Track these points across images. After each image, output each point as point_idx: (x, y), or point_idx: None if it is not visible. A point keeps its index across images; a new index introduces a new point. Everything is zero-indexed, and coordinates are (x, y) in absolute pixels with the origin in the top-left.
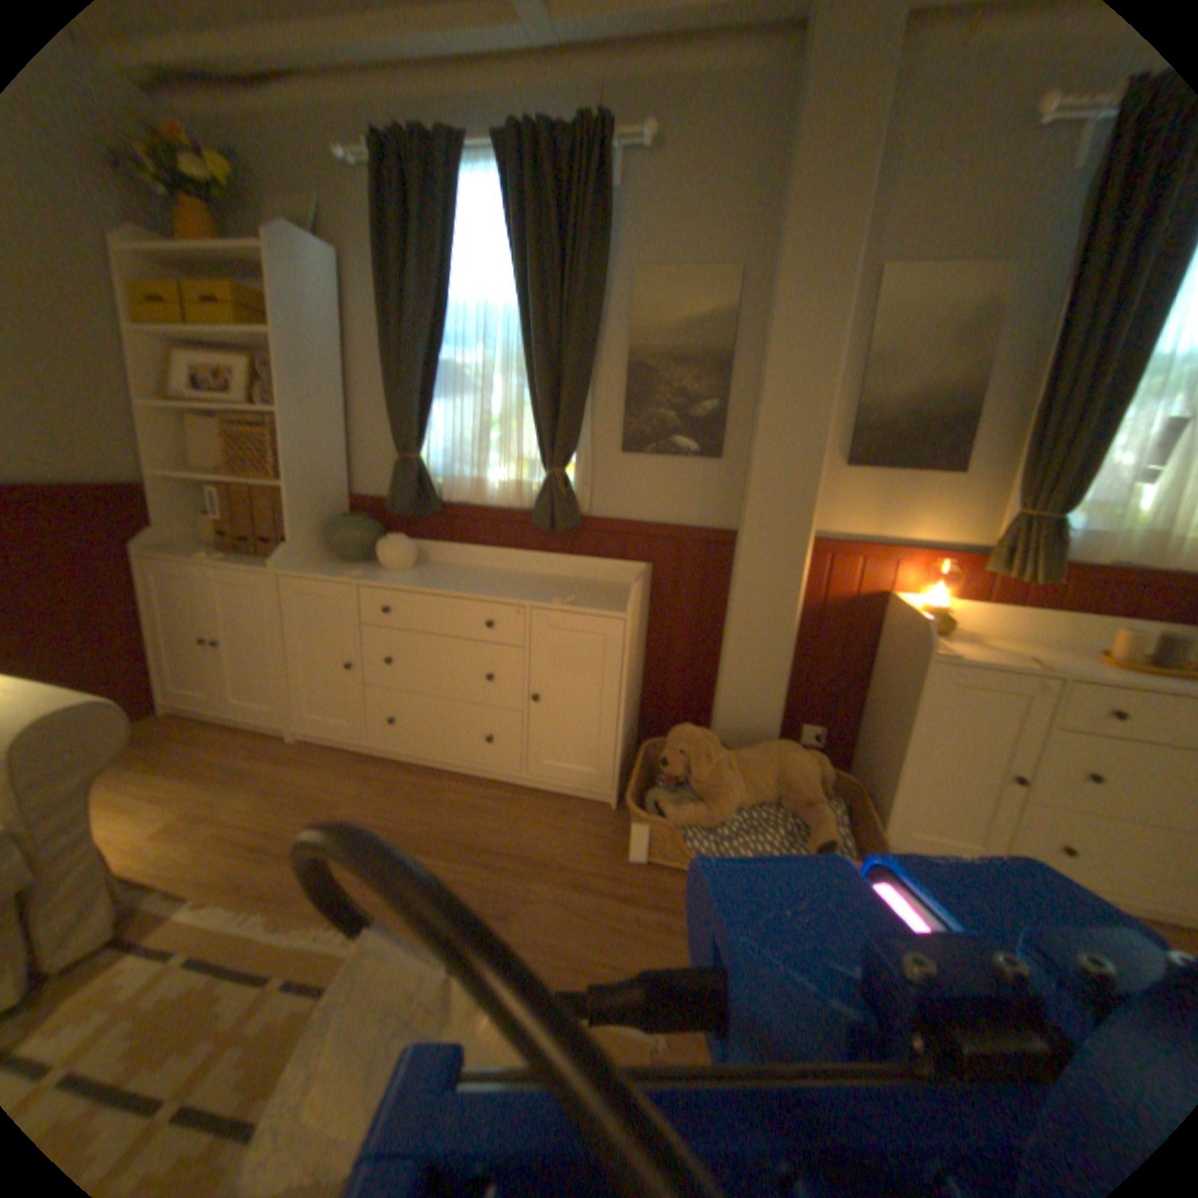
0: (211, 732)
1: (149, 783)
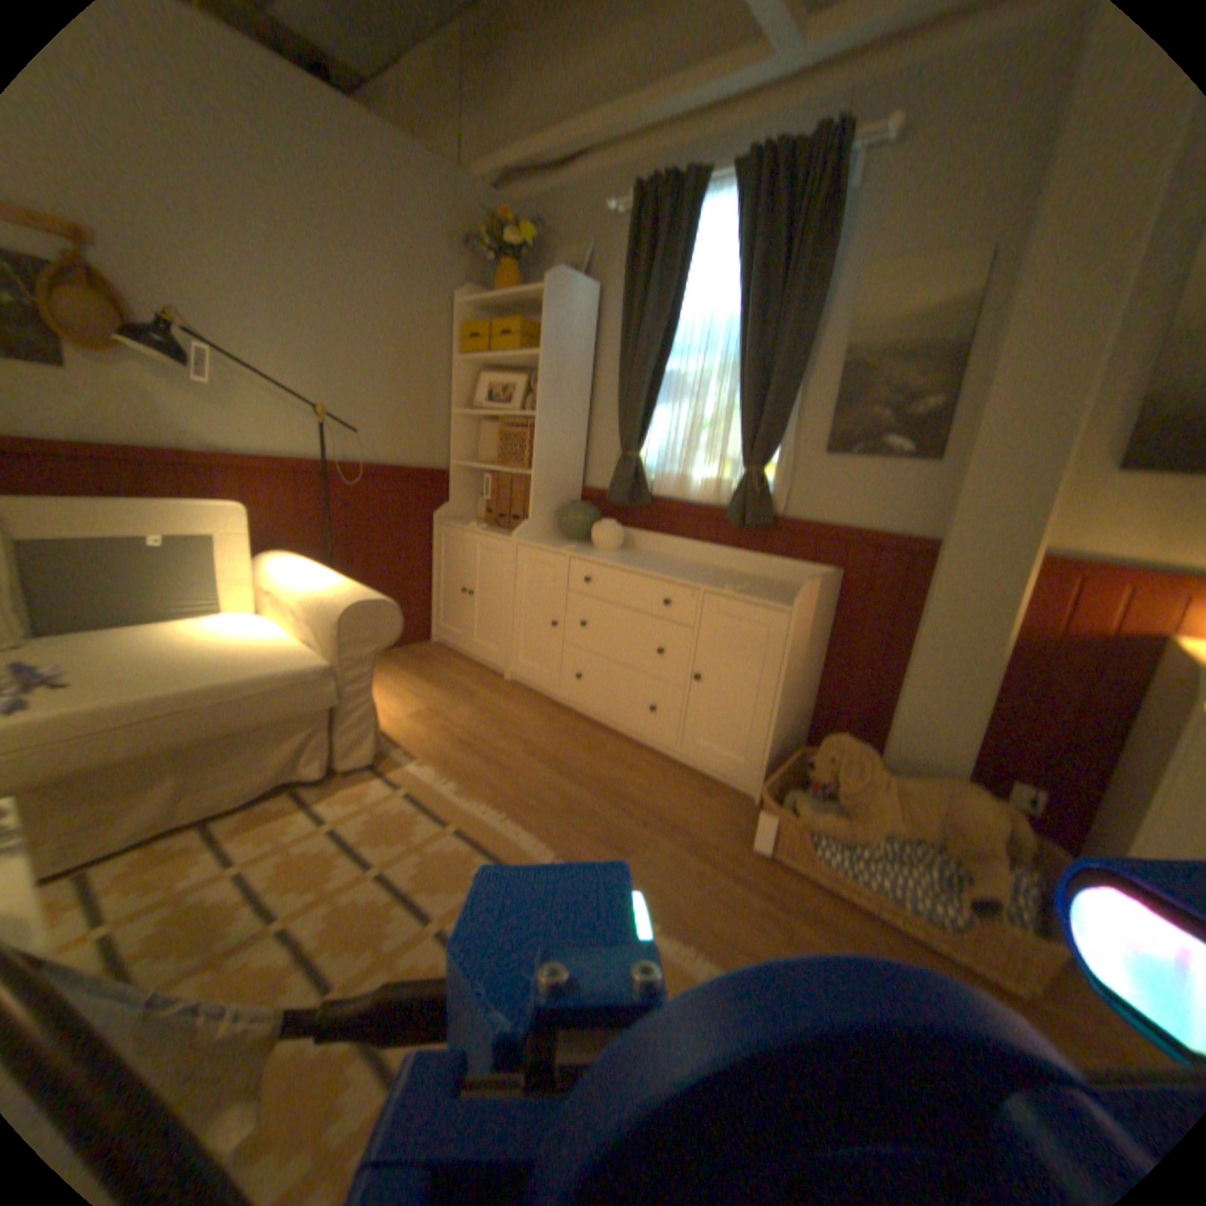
0: (460, 661)
1: (416, 683)
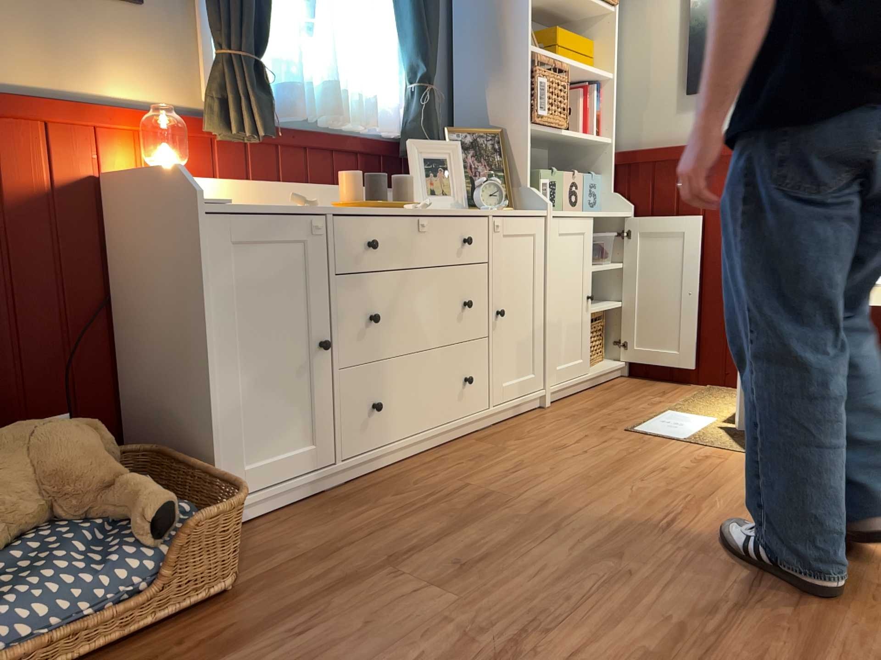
0: None
1: None
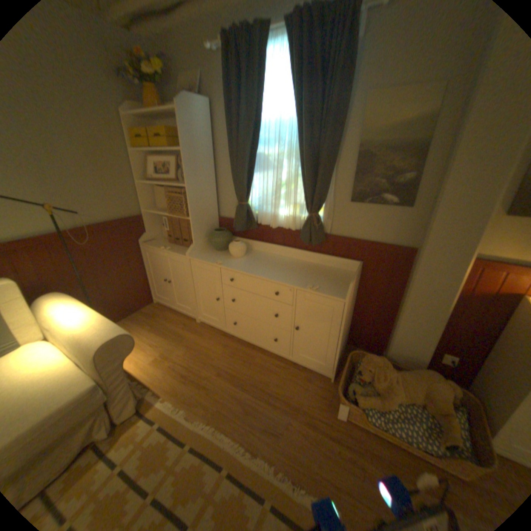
0: (171, 314)
1: (150, 337)
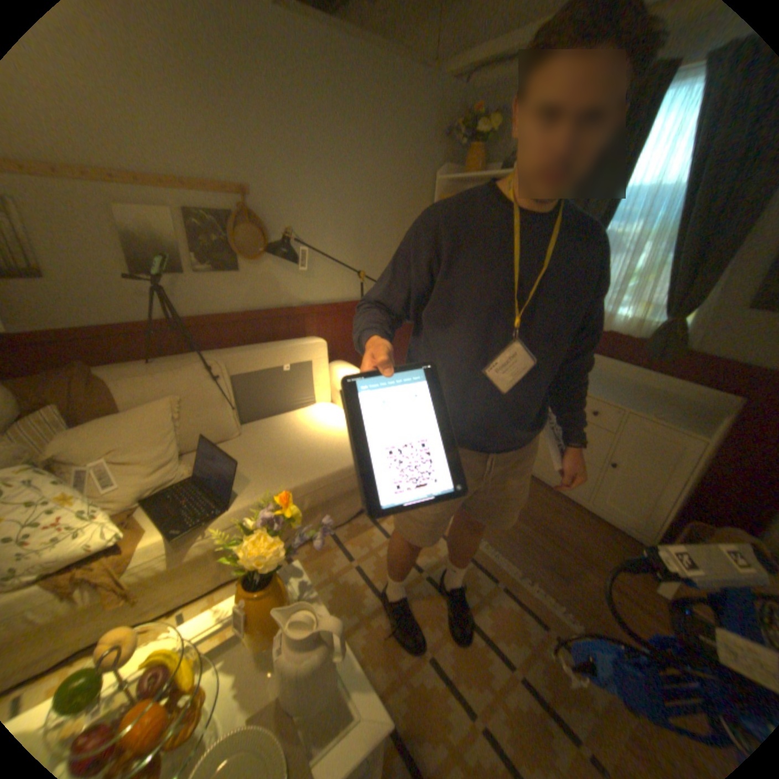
0: None
1: None
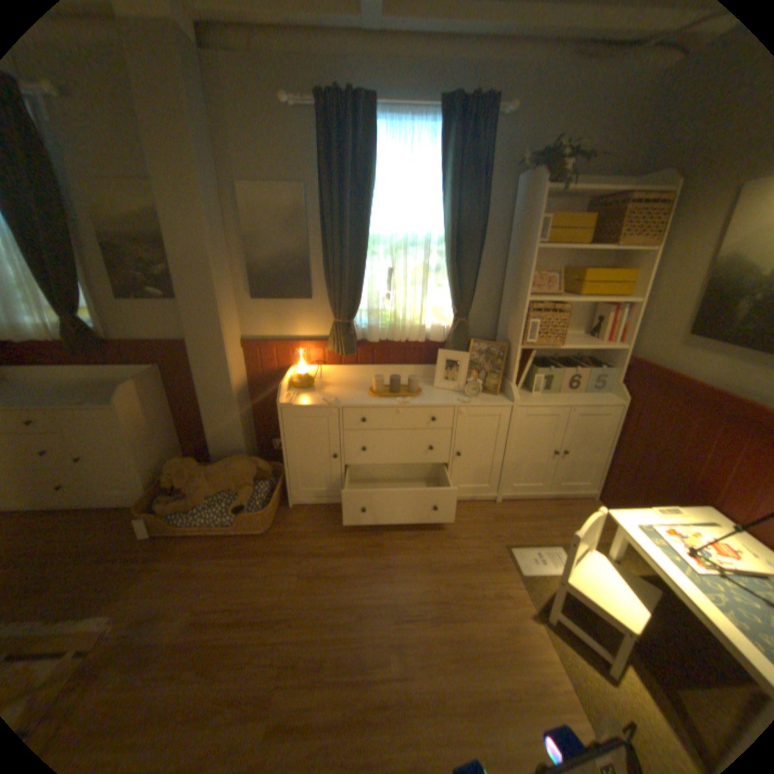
0: None
1: None
